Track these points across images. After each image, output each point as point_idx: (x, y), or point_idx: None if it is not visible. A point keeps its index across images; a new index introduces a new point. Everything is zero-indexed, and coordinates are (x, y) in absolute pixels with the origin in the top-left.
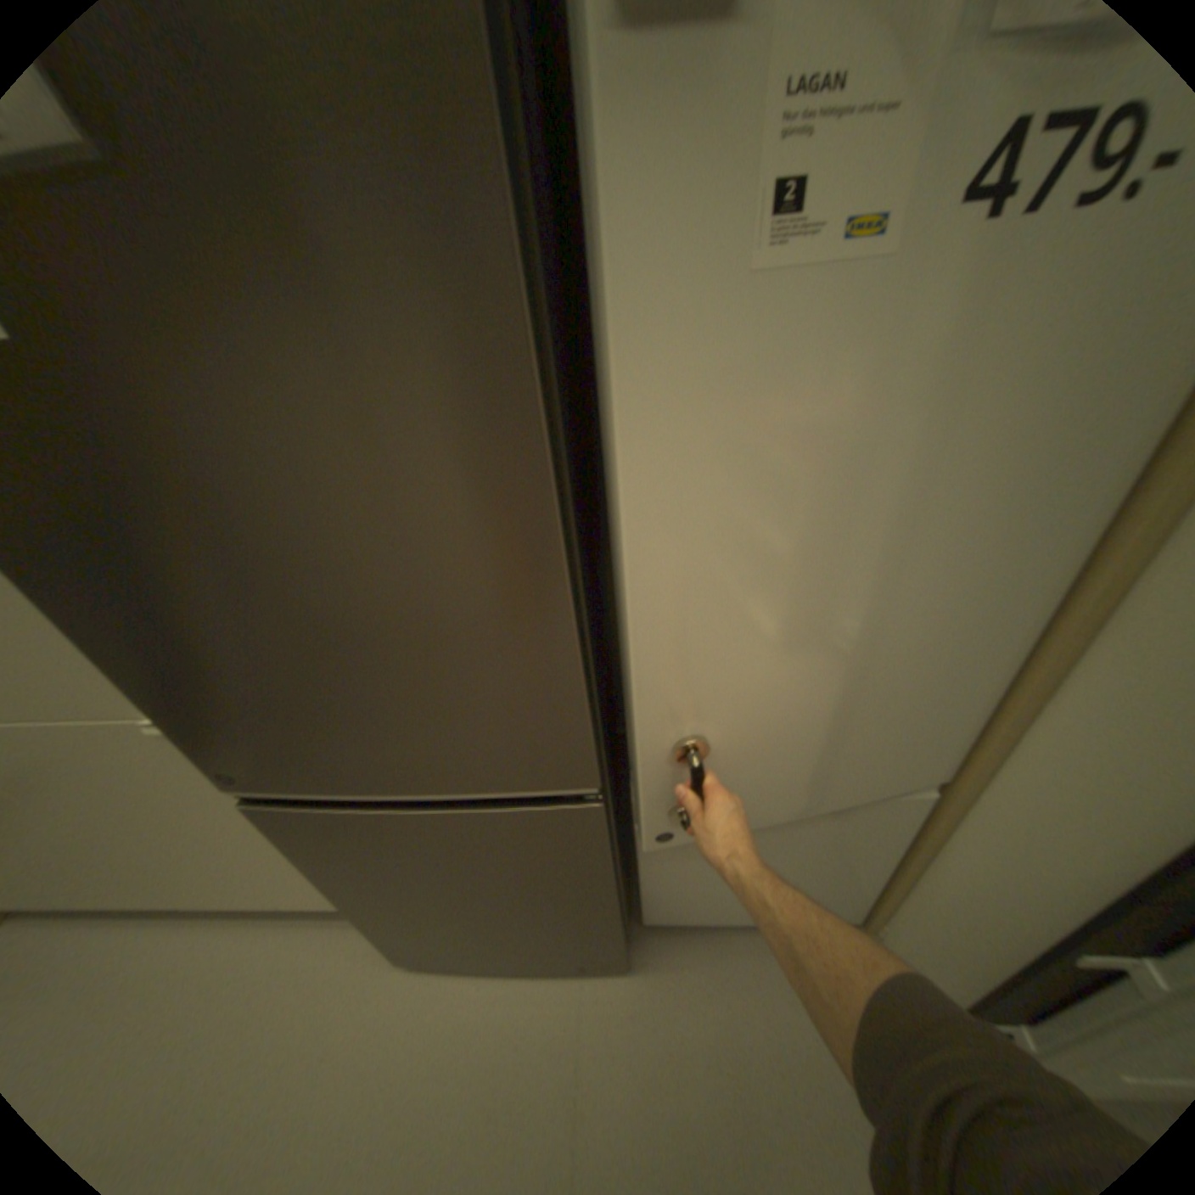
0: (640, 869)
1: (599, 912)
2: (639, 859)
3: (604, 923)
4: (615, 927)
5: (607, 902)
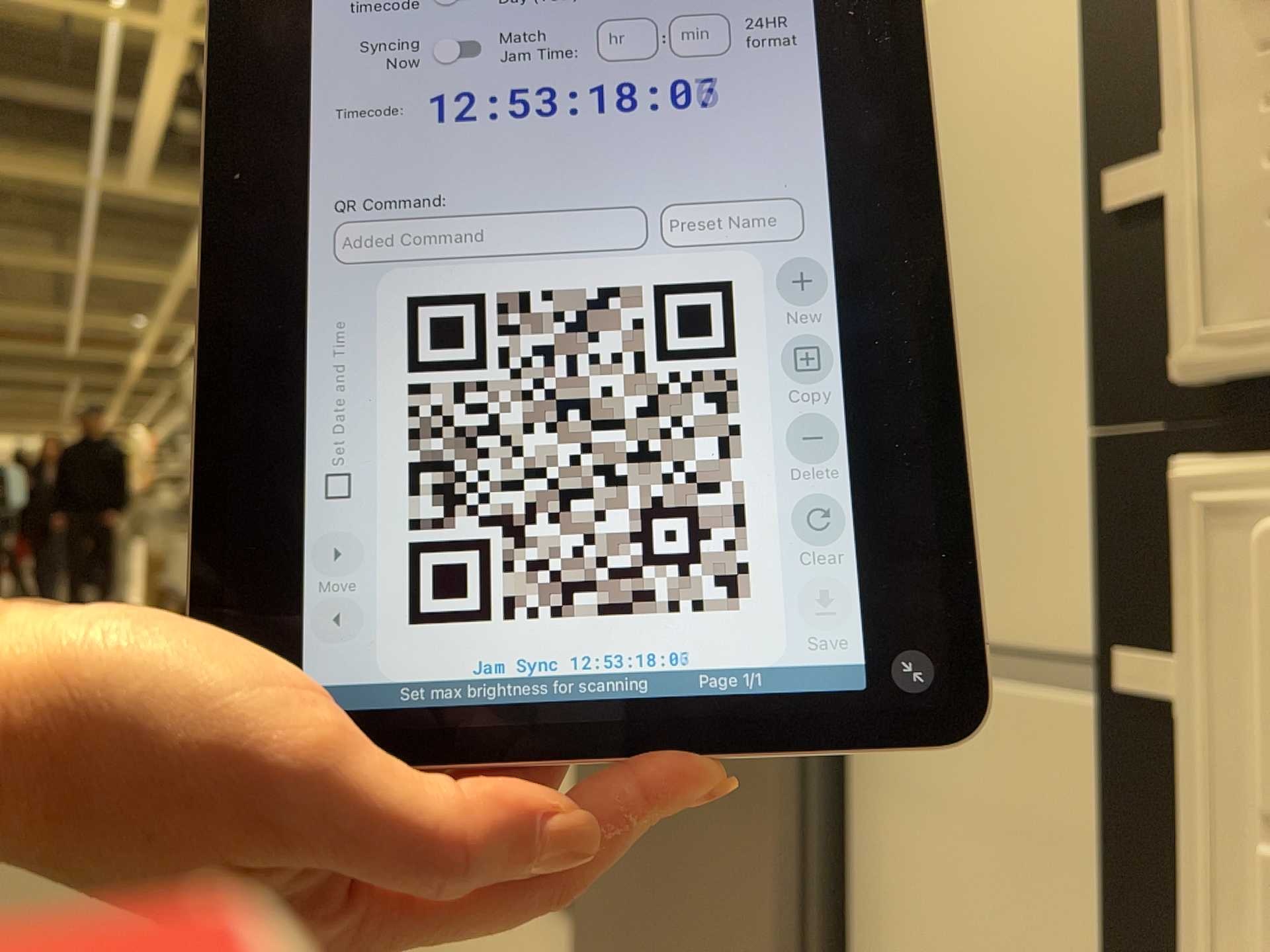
0: (862, 886)
1: (760, 841)
2: (861, 847)
3: (765, 894)
4: (777, 924)
5: (770, 808)
